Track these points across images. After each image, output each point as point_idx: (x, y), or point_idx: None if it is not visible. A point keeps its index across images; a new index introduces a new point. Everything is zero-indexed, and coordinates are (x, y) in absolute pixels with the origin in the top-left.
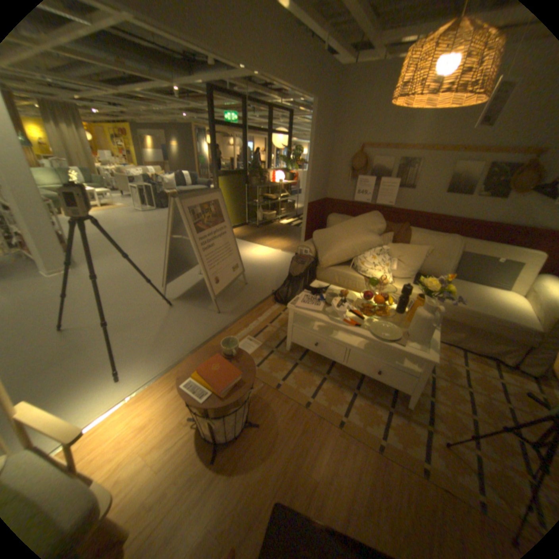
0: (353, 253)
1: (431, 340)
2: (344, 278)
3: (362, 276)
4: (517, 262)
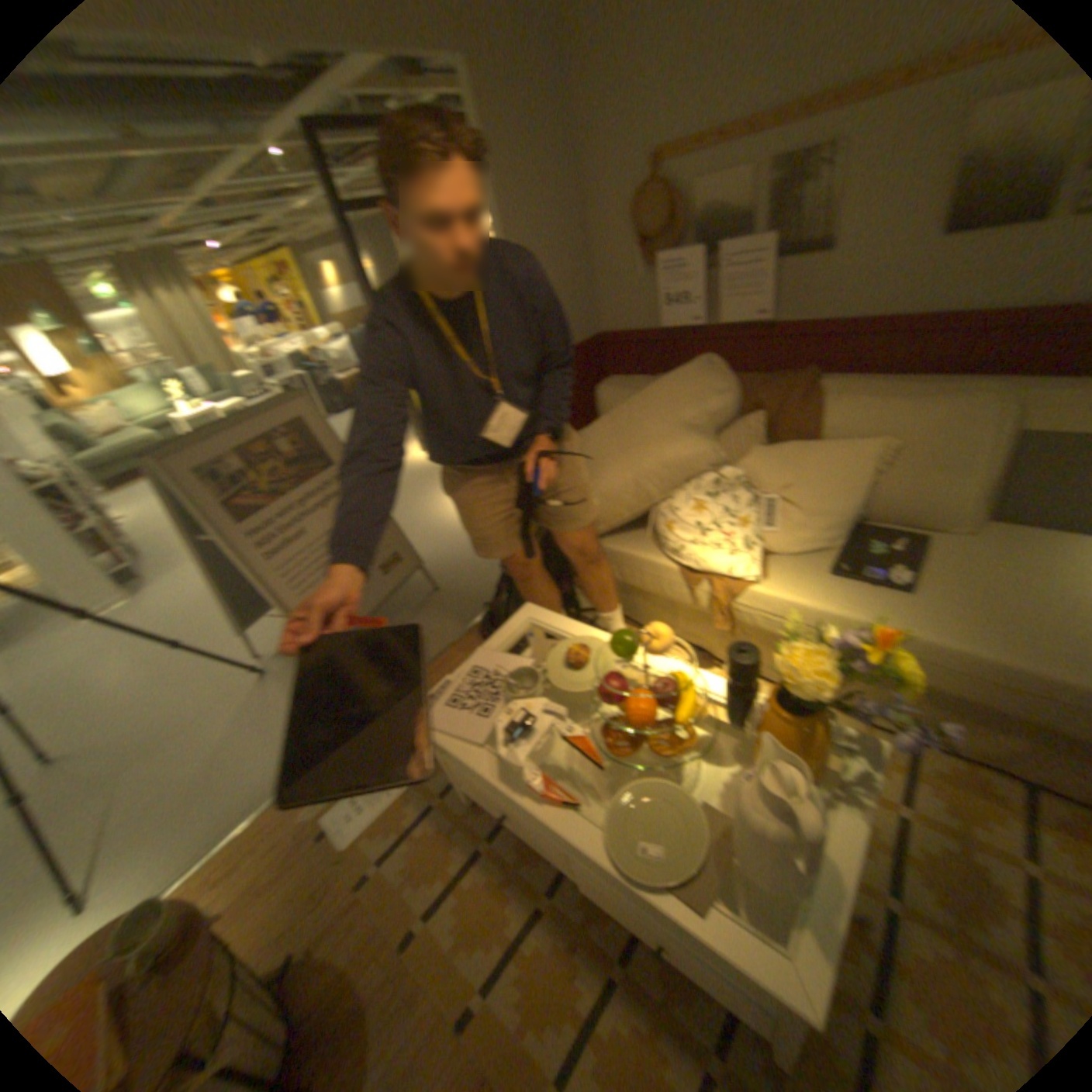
0: (652, 491)
1: (822, 877)
2: (631, 570)
3: (675, 563)
4: None
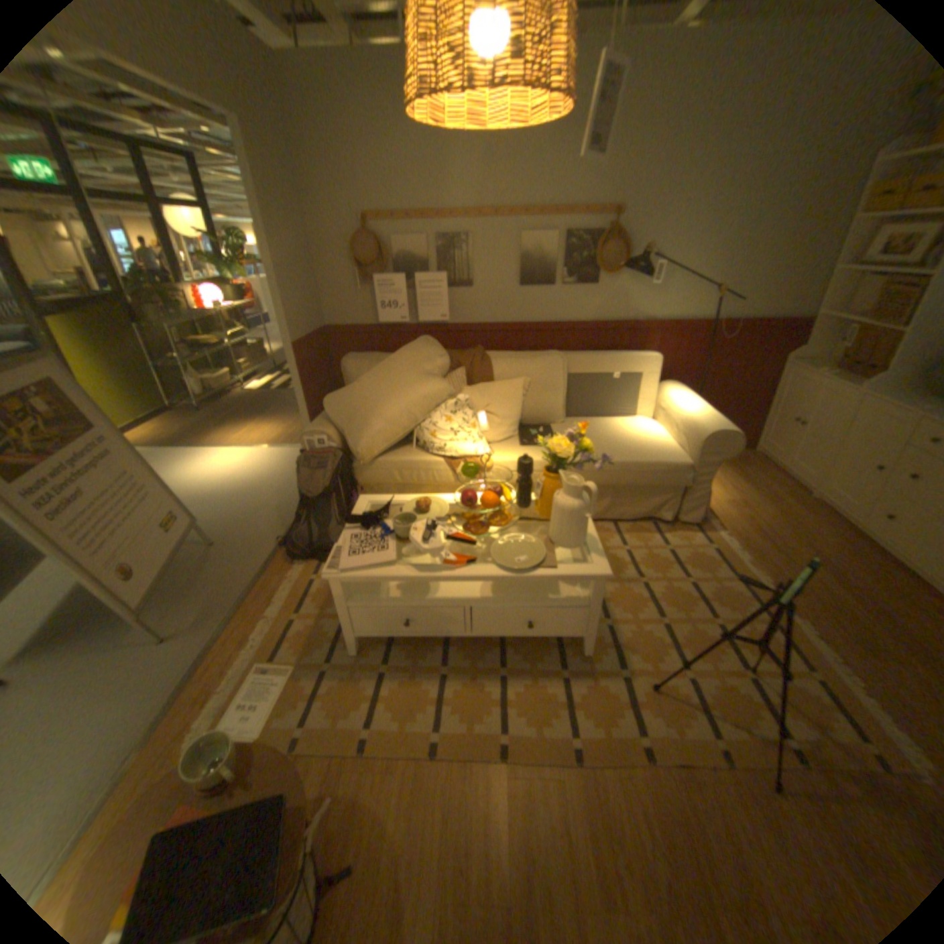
0: (410, 419)
1: (585, 538)
2: (410, 470)
3: (440, 458)
4: (636, 374)
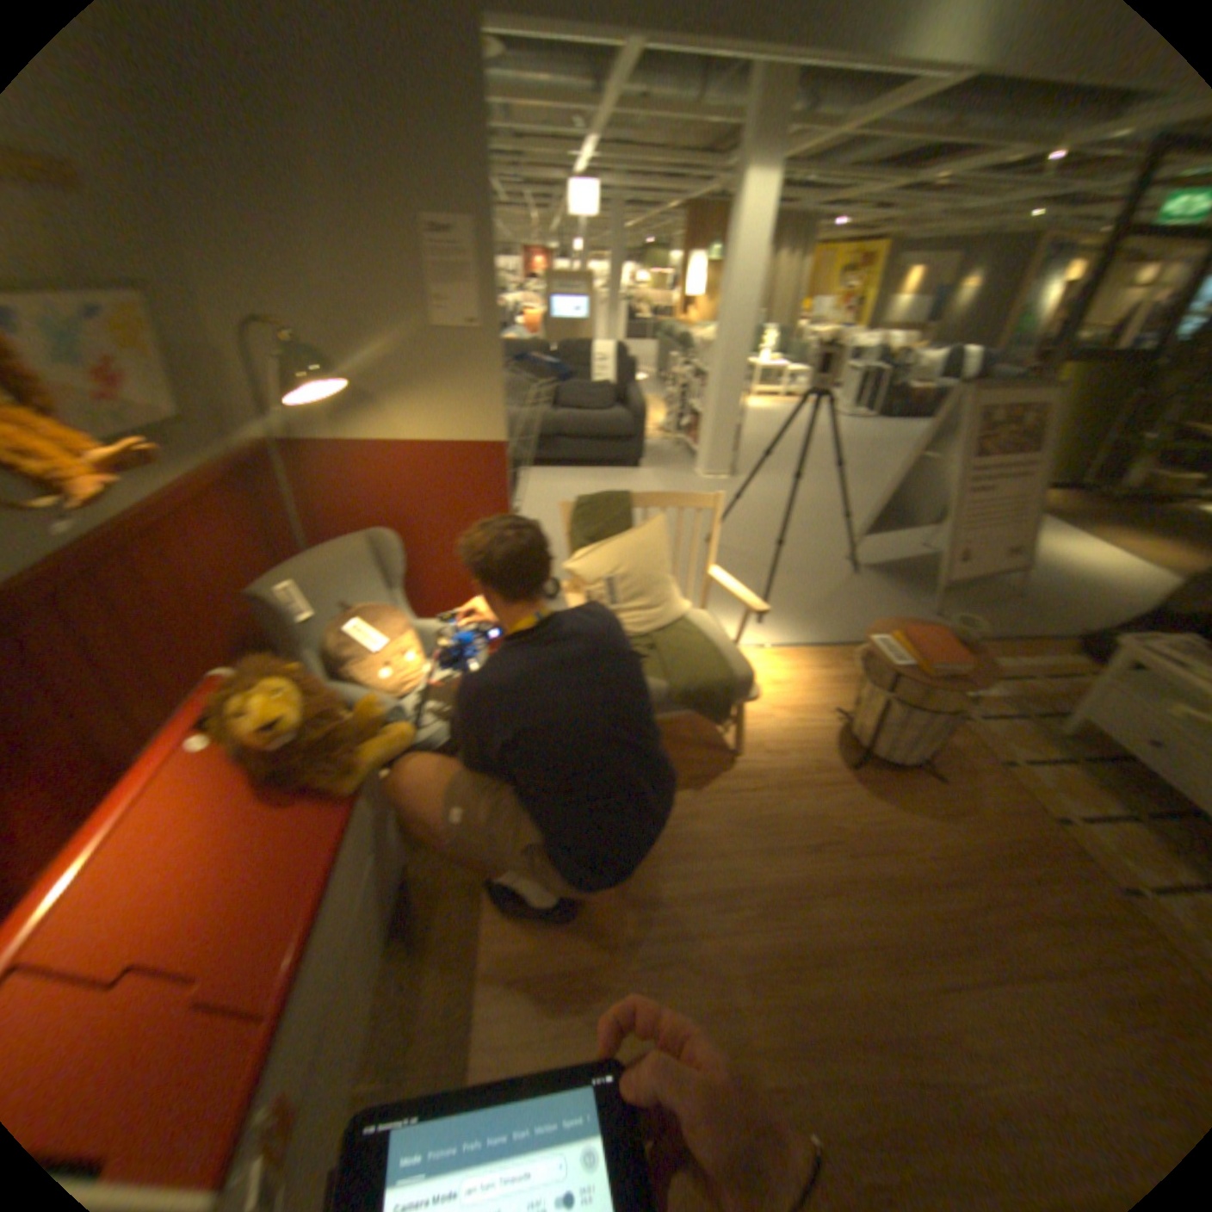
0: None
1: None
2: None
3: None
4: None
